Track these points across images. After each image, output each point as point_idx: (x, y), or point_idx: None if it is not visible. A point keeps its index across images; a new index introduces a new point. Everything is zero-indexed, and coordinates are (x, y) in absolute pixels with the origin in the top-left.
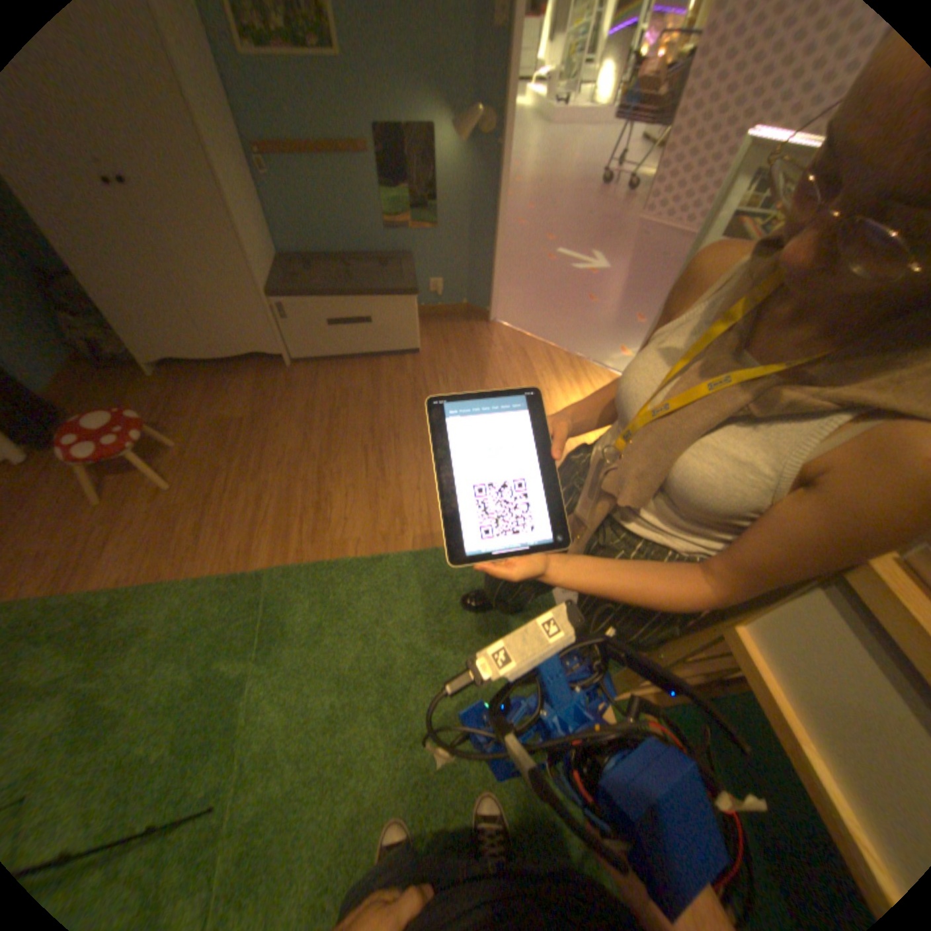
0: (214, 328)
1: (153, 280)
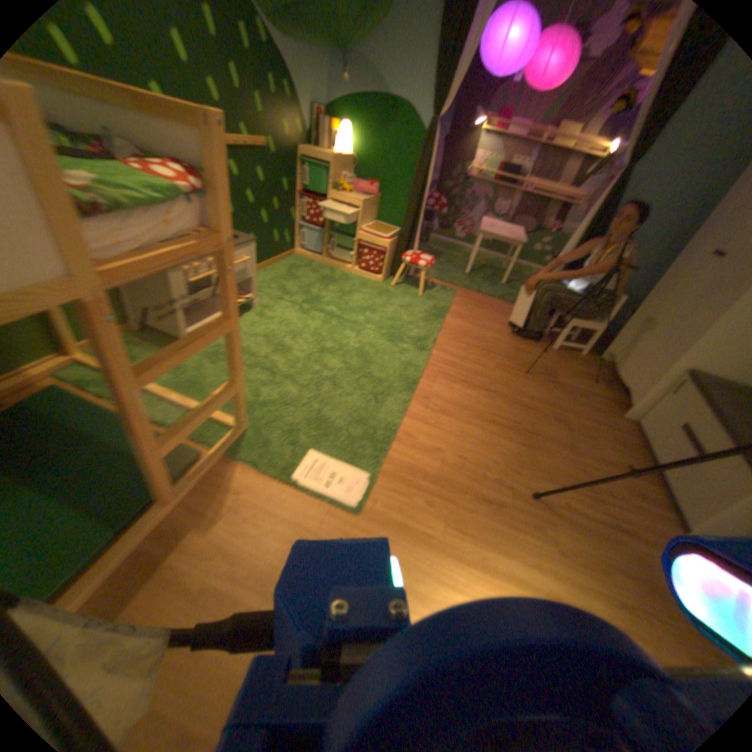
0: (638, 364)
1: (657, 316)
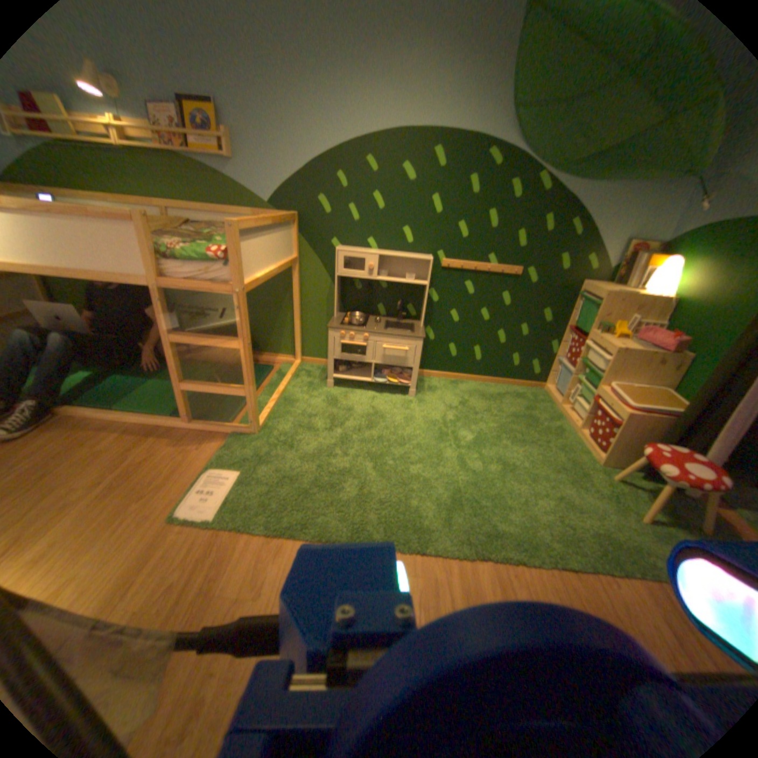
0: None
1: None
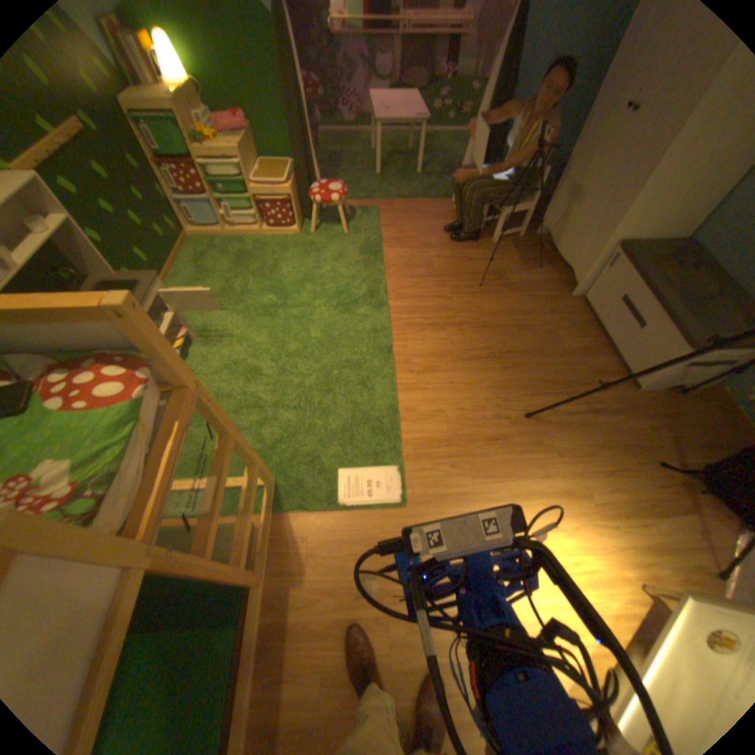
0: (576, 238)
1: (585, 185)
